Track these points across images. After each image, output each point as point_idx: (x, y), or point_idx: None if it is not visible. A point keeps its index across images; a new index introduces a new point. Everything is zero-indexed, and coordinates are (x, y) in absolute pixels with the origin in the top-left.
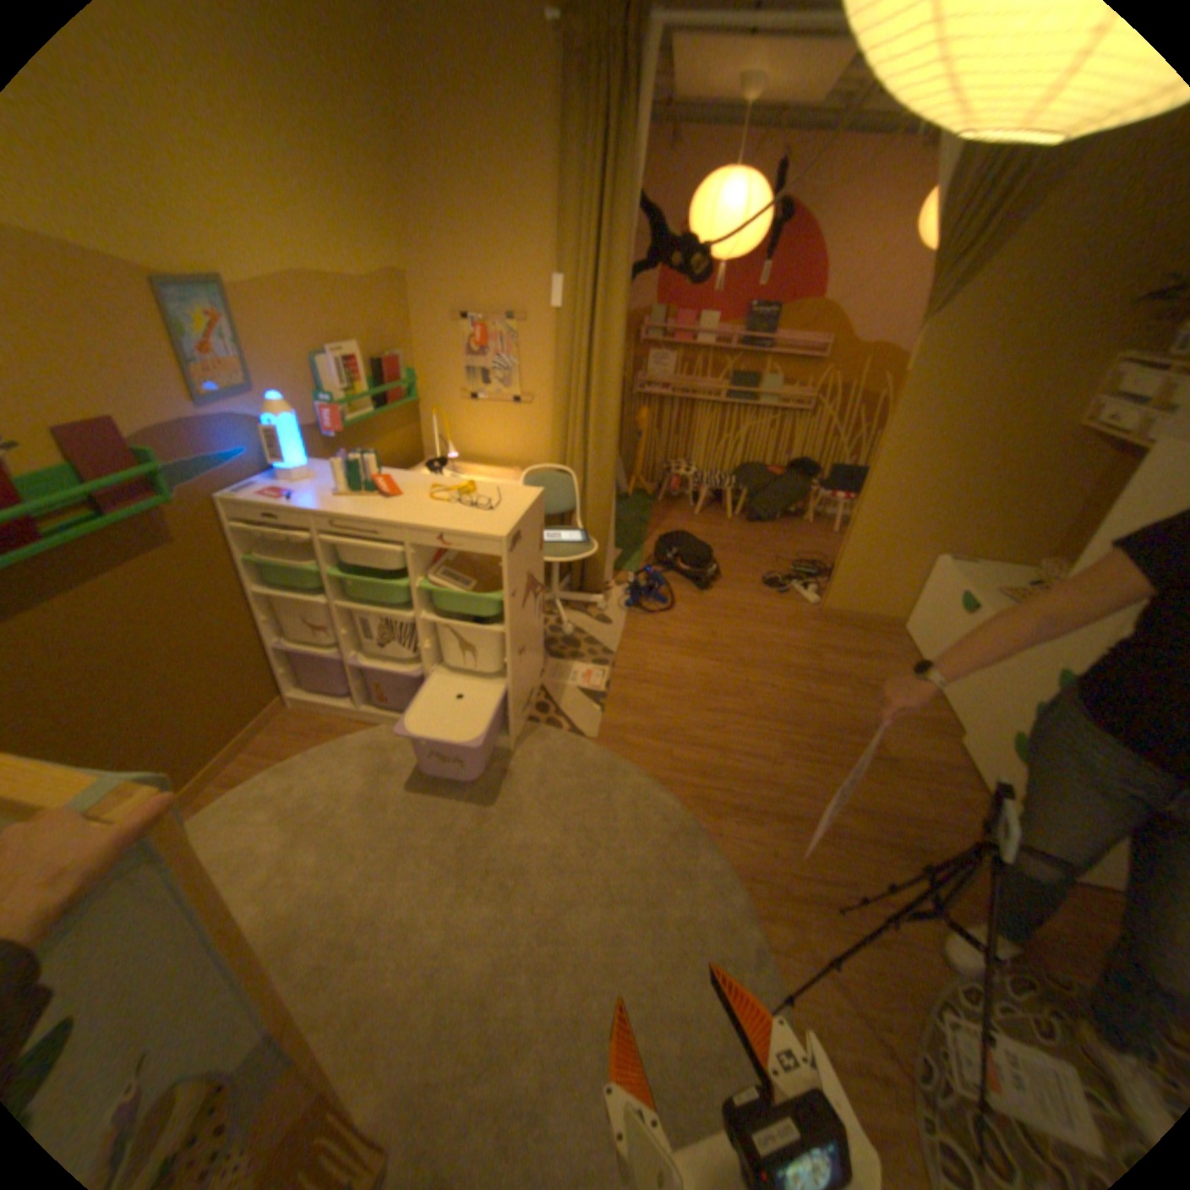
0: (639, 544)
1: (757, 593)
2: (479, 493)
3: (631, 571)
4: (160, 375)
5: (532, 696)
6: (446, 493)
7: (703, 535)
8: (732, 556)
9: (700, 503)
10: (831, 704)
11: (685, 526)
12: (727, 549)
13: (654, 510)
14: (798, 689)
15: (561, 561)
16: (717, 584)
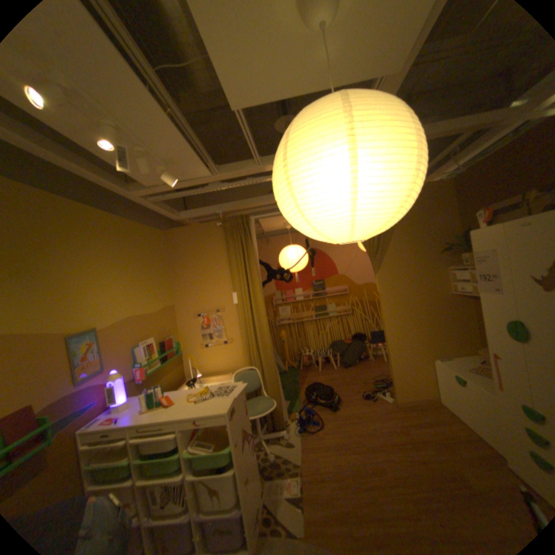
0: (298, 394)
1: (363, 405)
2: (212, 392)
3: (297, 411)
4: (61, 376)
5: (259, 514)
6: (196, 396)
7: (327, 381)
8: (344, 388)
9: (321, 365)
10: (428, 464)
11: (317, 379)
12: (340, 385)
13: (300, 375)
14: (406, 459)
15: (259, 417)
16: (342, 406)
